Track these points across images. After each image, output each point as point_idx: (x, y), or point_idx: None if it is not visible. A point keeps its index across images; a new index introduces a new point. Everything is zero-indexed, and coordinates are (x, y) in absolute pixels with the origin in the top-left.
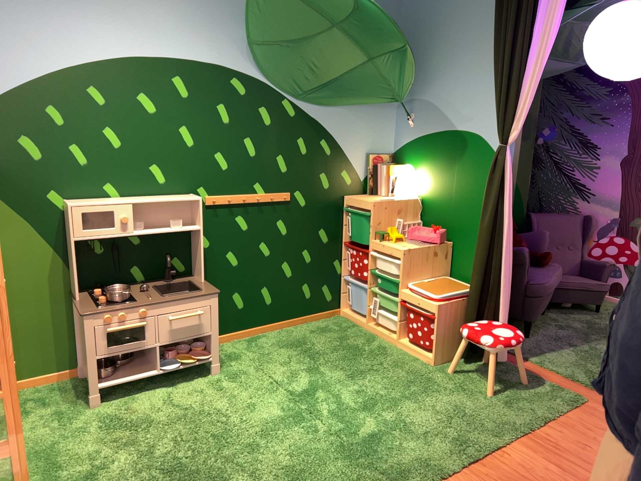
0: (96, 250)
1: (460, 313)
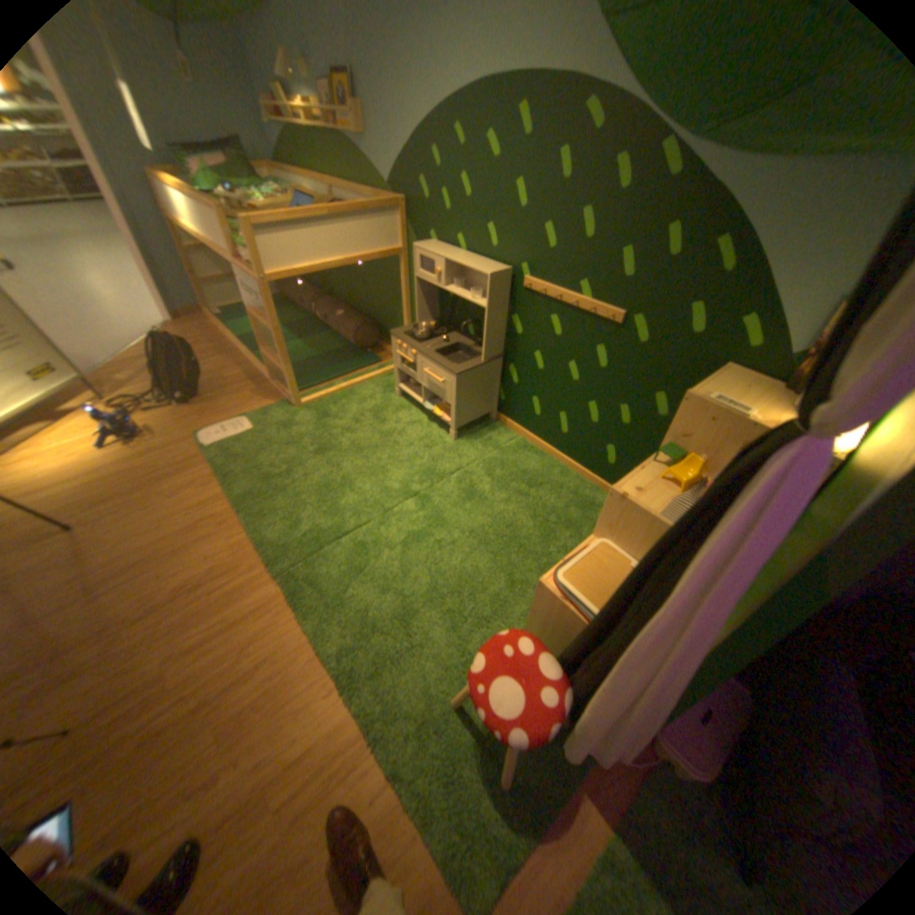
0: (449, 294)
1: (576, 636)
